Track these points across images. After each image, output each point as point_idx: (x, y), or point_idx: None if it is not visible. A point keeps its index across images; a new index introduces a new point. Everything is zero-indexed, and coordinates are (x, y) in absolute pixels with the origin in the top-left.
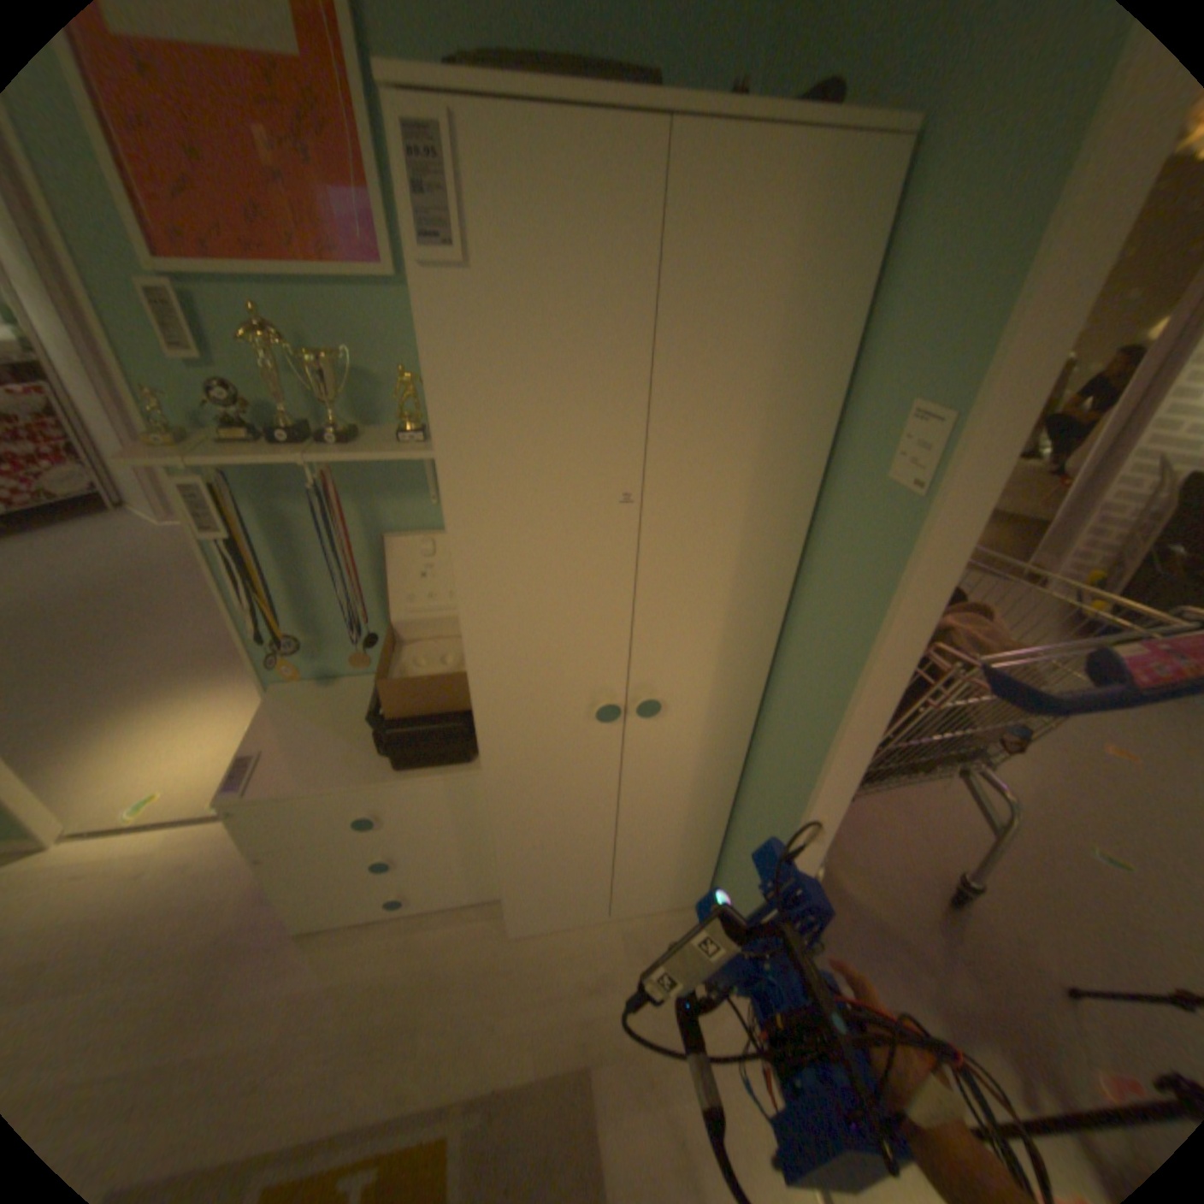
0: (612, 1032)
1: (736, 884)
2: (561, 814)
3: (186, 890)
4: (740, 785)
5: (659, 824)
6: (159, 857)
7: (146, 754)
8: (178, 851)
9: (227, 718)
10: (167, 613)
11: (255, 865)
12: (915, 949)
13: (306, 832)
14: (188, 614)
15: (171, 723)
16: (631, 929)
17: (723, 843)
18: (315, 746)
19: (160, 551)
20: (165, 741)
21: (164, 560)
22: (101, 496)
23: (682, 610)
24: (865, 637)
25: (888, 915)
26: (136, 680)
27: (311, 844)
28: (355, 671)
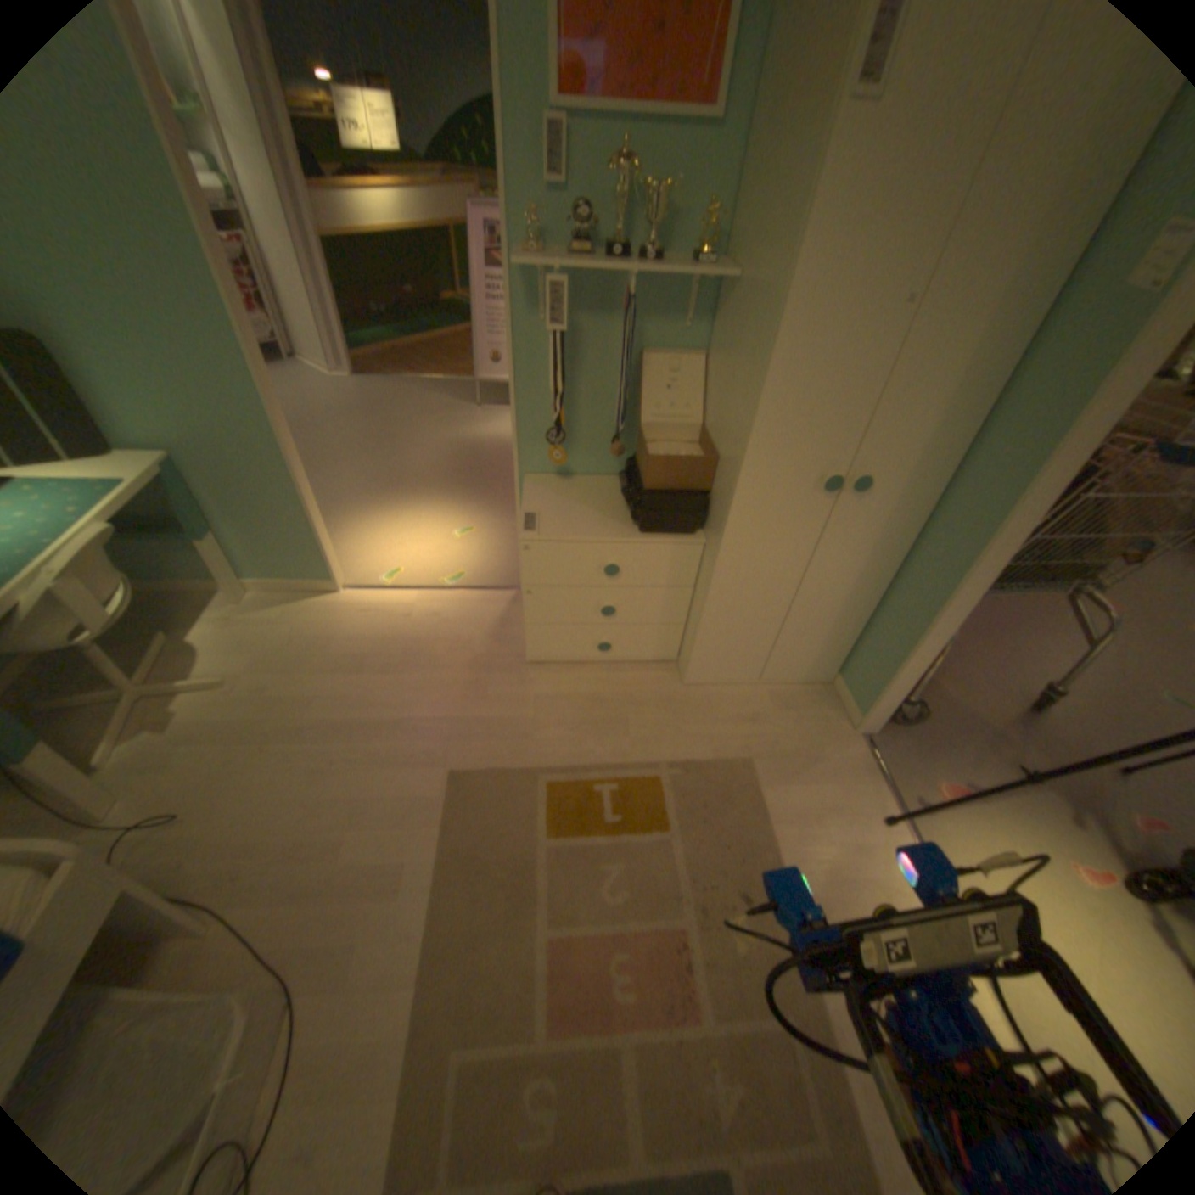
0: (766, 743)
1: (872, 655)
2: (762, 573)
3: (443, 627)
4: (896, 573)
5: (826, 597)
6: (417, 606)
7: (383, 542)
8: (429, 604)
9: (435, 525)
10: (362, 445)
11: (527, 594)
12: (999, 731)
13: (568, 572)
14: (379, 448)
15: (394, 523)
16: (775, 690)
17: (864, 627)
18: (575, 513)
19: (339, 396)
20: (394, 535)
21: (344, 404)
22: (272, 347)
23: (913, 402)
24: (1067, 416)
25: (978, 708)
26: (357, 491)
27: (568, 583)
28: (586, 471)
